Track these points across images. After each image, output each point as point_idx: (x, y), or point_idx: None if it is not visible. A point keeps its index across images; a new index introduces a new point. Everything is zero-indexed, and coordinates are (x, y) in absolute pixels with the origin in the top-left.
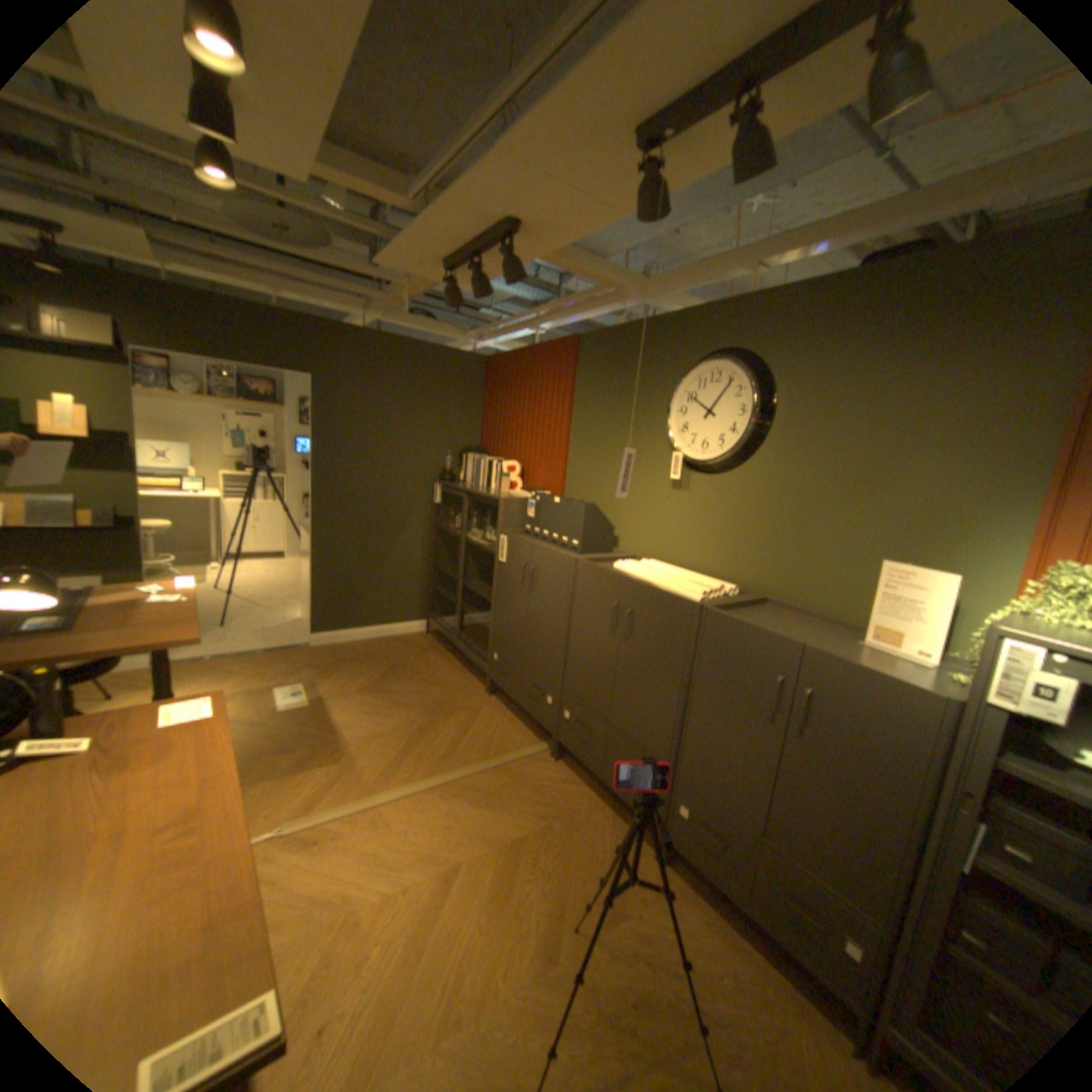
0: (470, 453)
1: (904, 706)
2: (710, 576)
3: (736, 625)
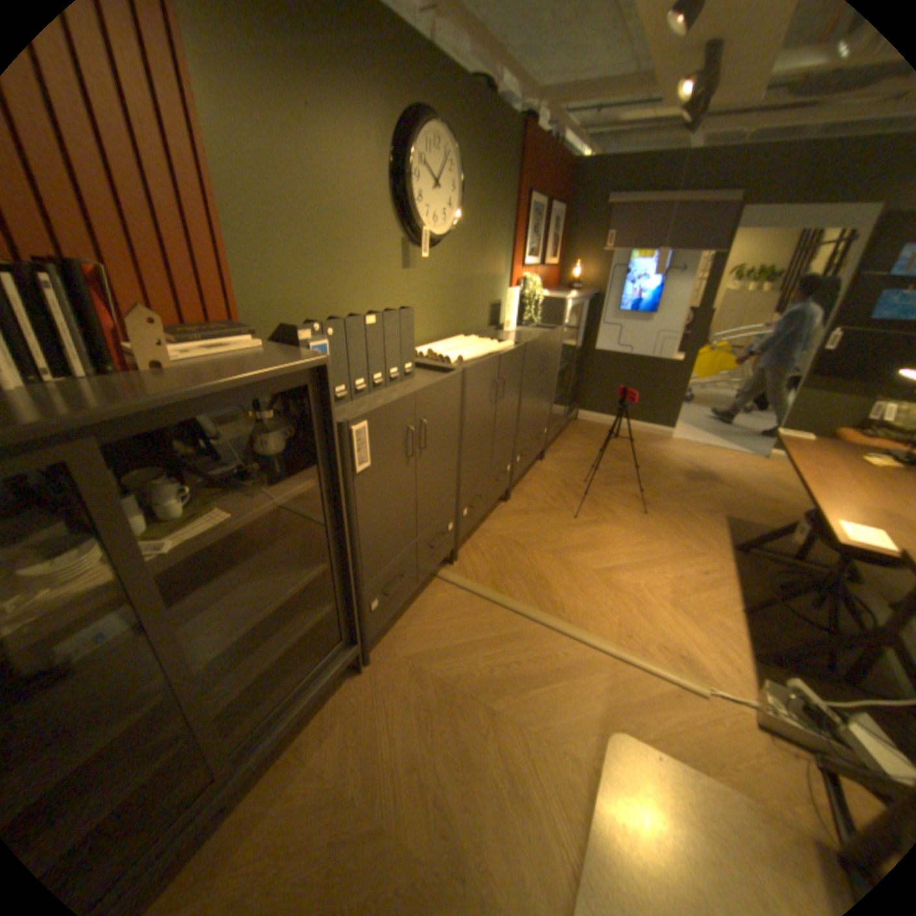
0: None
1: (558, 339)
2: (436, 340)
3: (535, 343)
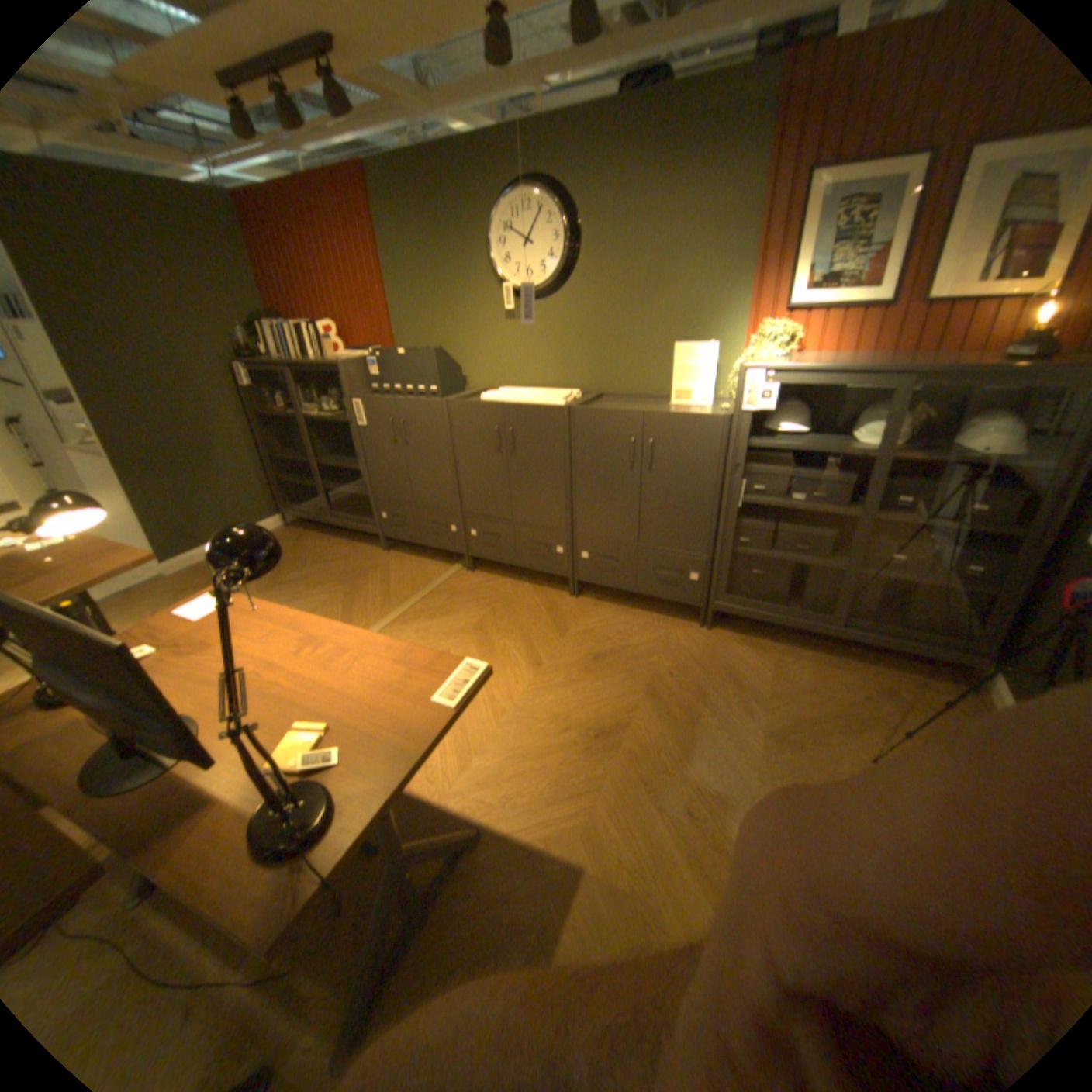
0: (260, 318)
1: (705, 429)
2: (557, 388)
3: (599, 412)
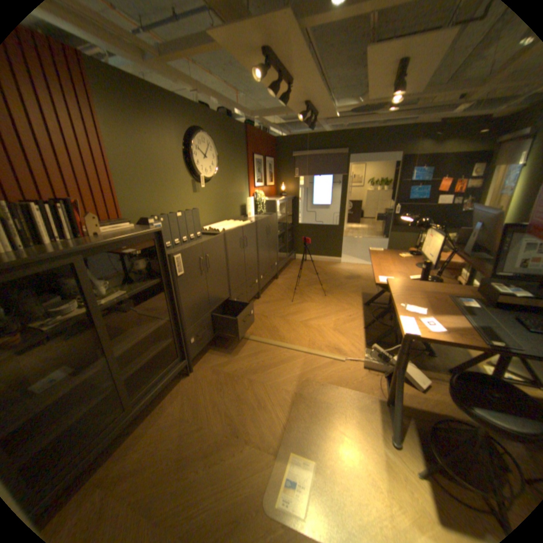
0: None
1: (274, 219)
2: (214, 223)
3: (261, 221)
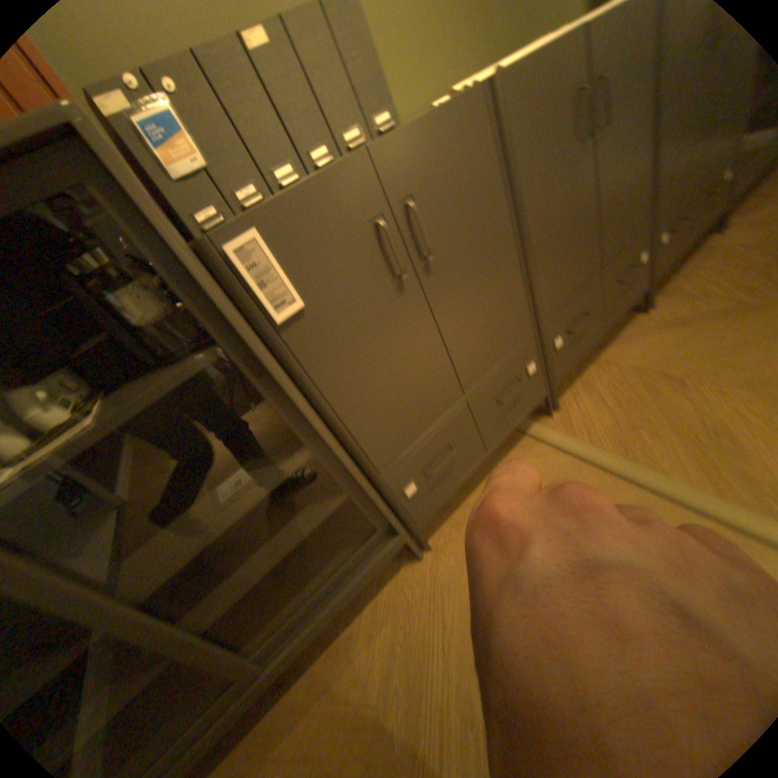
0: None
1: None
2: None
3: None
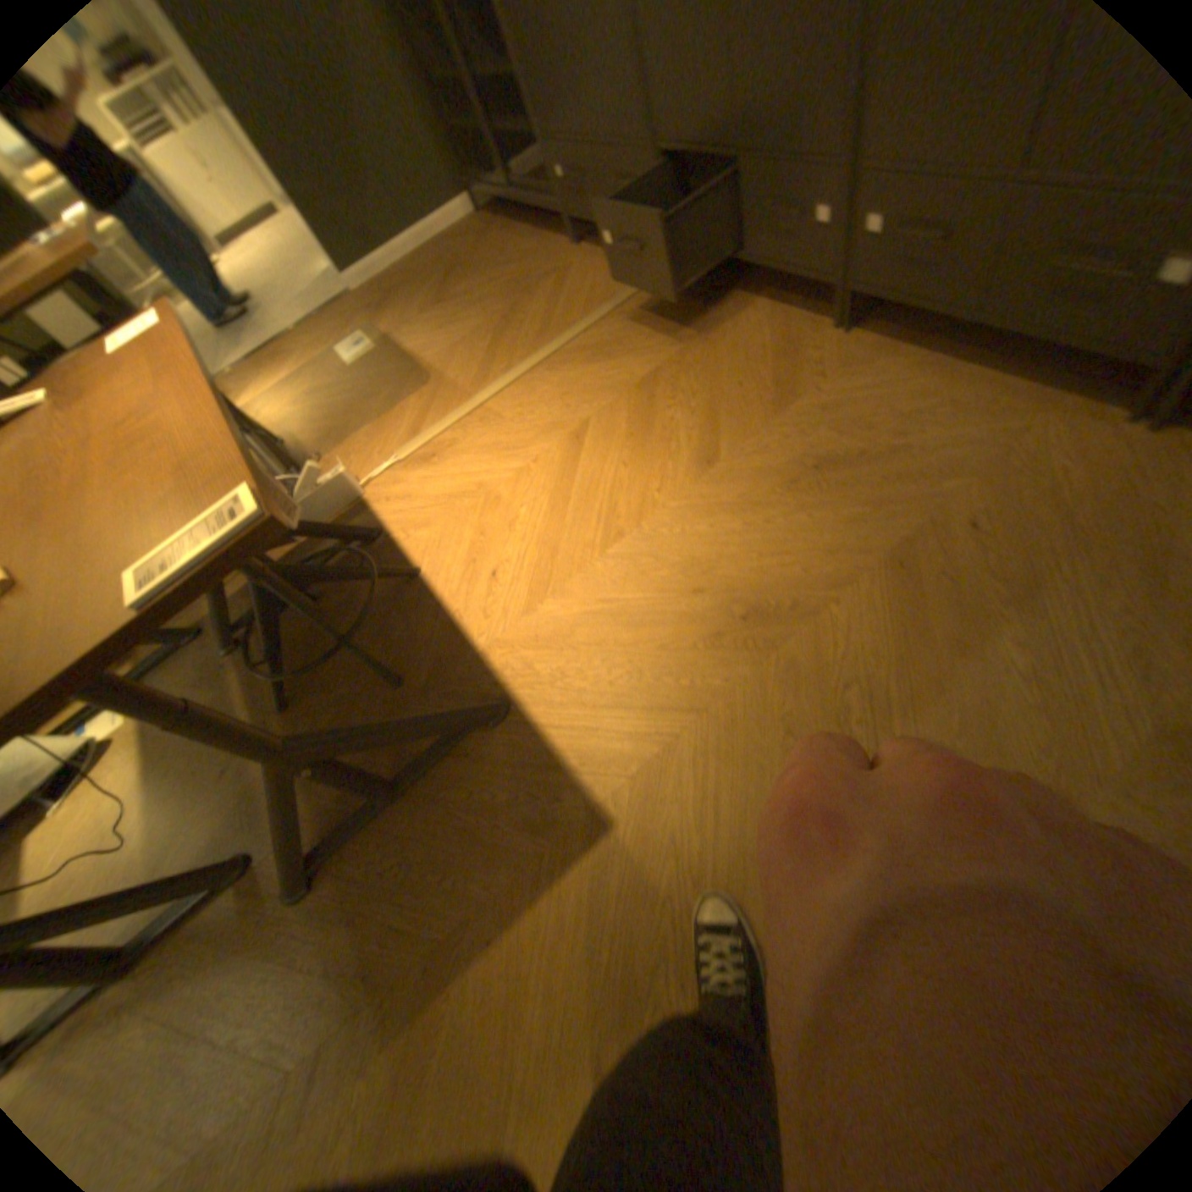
0: None
1: None
2: None
3: None
